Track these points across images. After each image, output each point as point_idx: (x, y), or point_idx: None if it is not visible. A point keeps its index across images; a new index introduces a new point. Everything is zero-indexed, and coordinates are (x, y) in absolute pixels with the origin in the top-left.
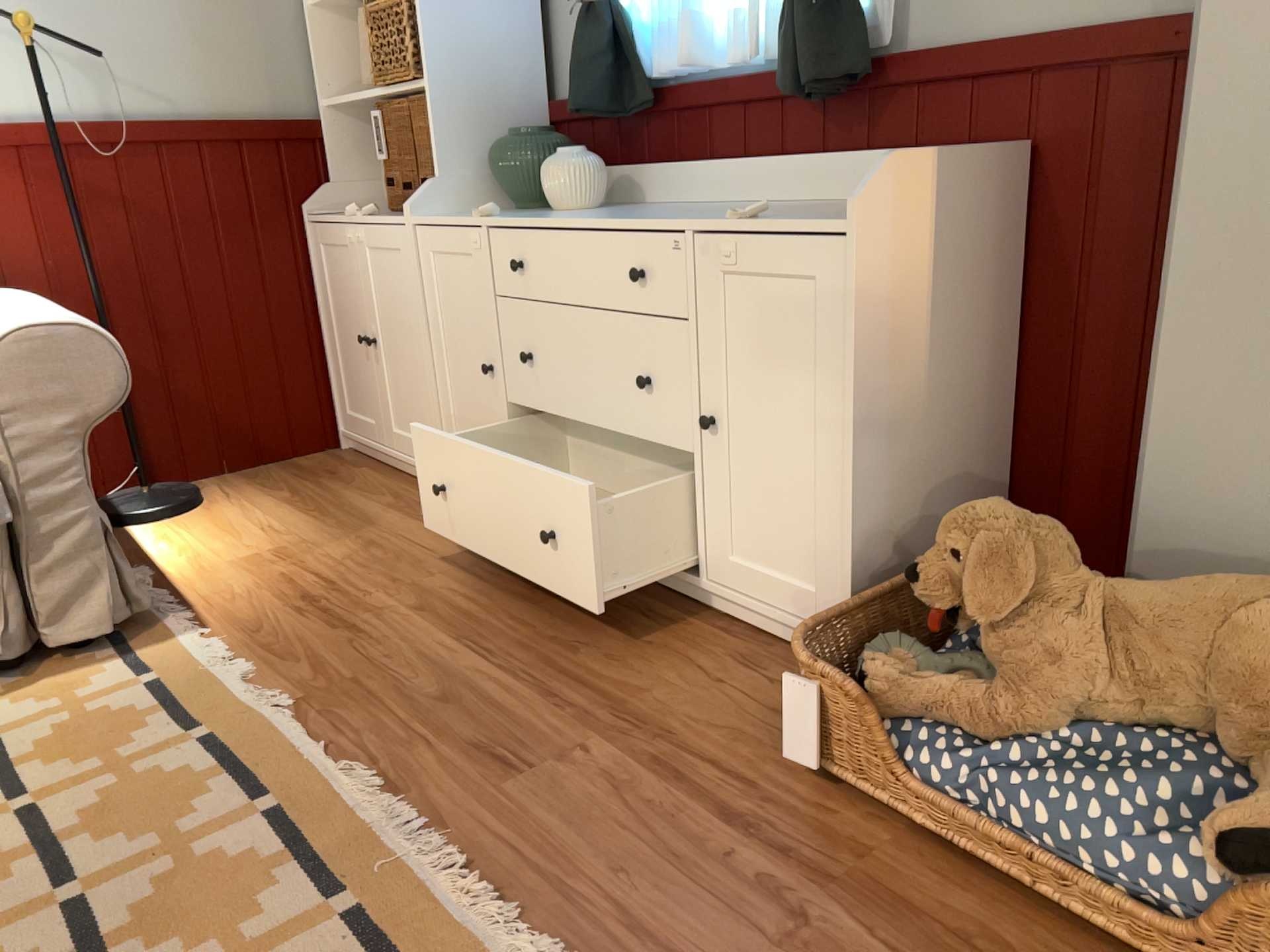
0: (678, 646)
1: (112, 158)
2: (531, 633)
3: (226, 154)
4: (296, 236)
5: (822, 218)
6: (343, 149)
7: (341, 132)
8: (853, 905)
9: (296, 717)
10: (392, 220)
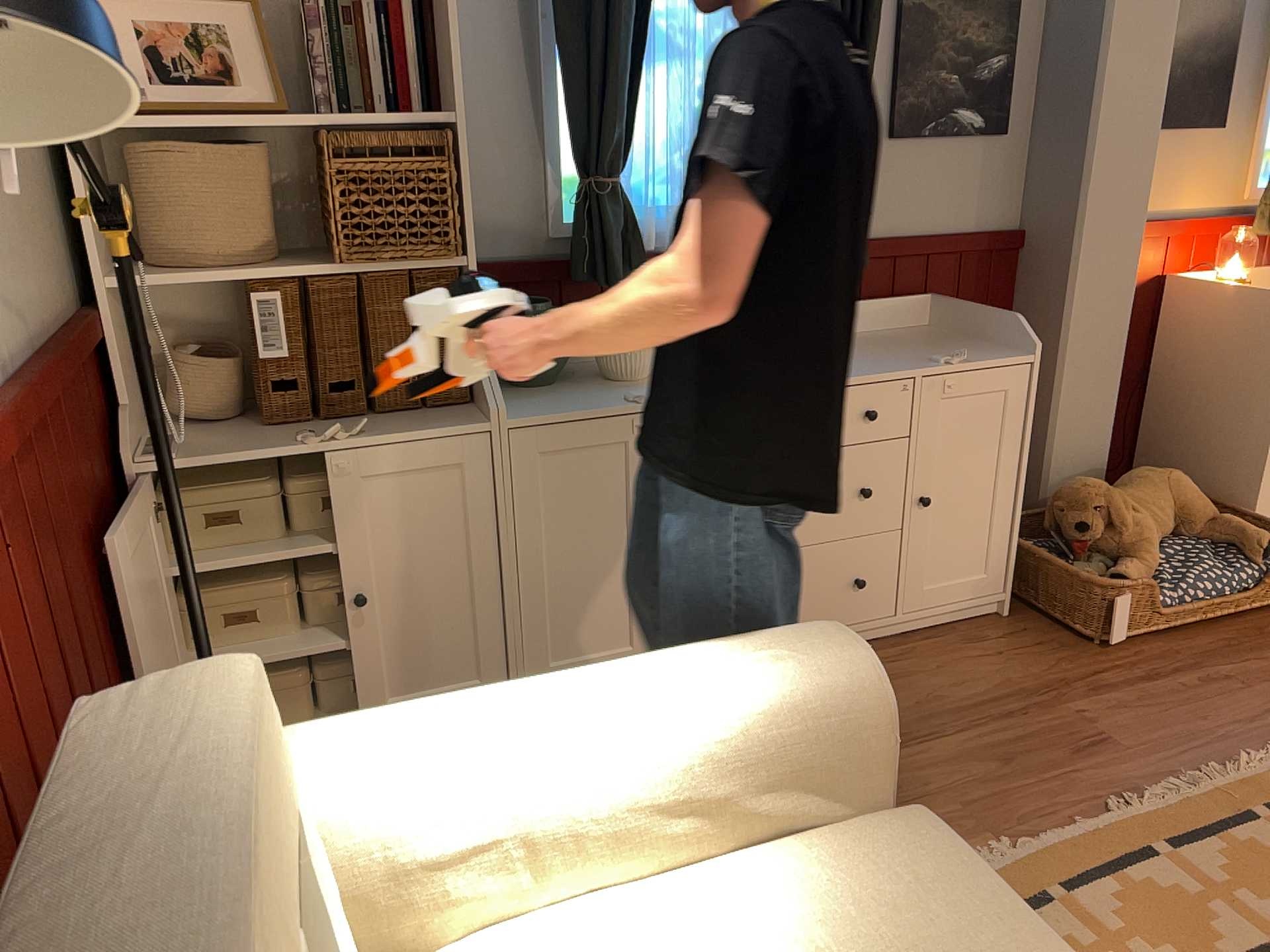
0: (945, 657)
1: (20, 440)
2: (903, 711)
3: (65, 387)
4: (109, 499)
5: (995, 354)
6: (121, 344)
7: (115, 318)
8: (1214, 663)
9: (1028, 837)
10: (420, 429)
